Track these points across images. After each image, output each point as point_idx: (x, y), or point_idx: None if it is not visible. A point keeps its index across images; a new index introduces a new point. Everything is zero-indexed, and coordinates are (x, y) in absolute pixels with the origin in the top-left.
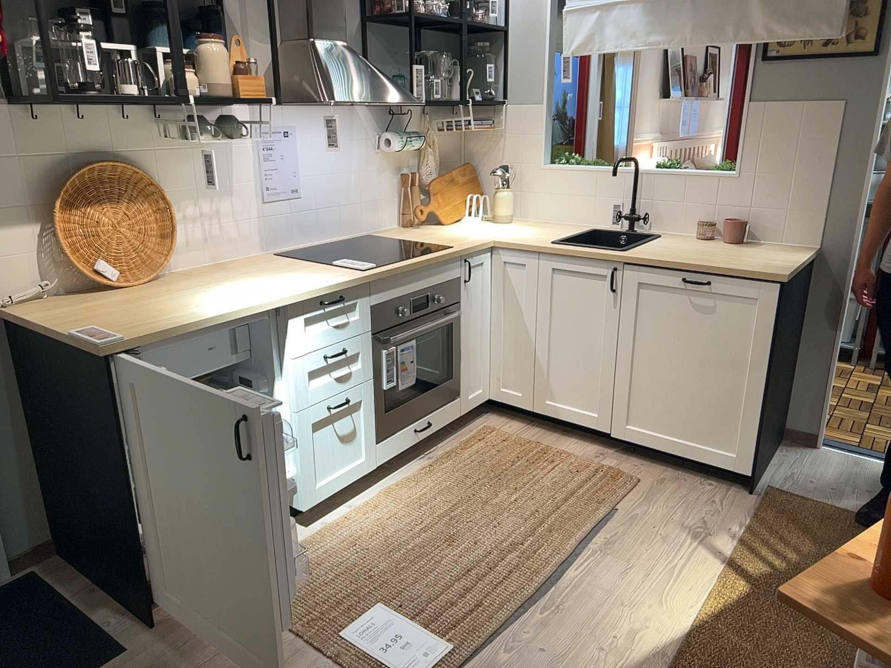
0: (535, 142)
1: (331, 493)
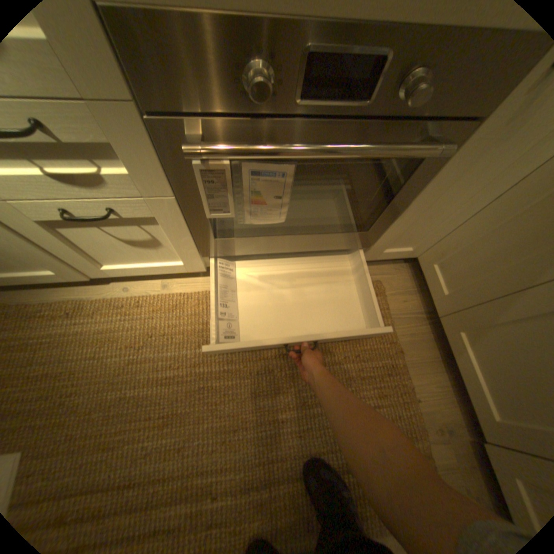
0: None
1: (128, 273)
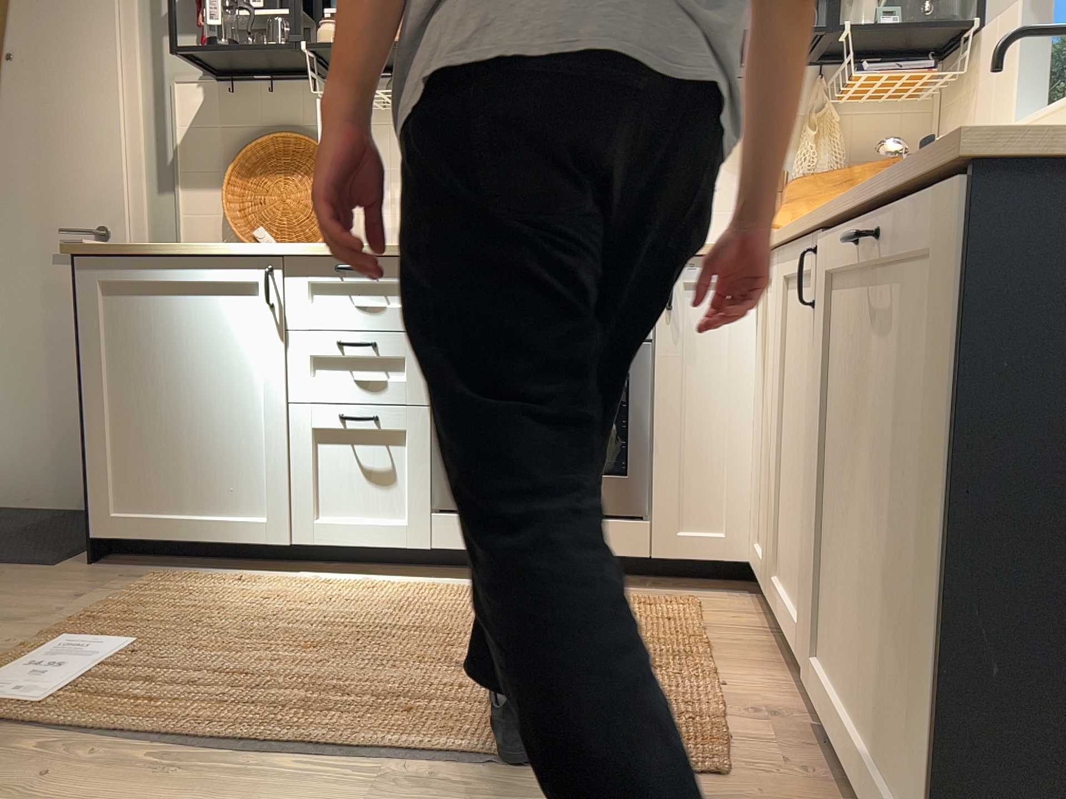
0: (1005, 84)
1: (337, 543)
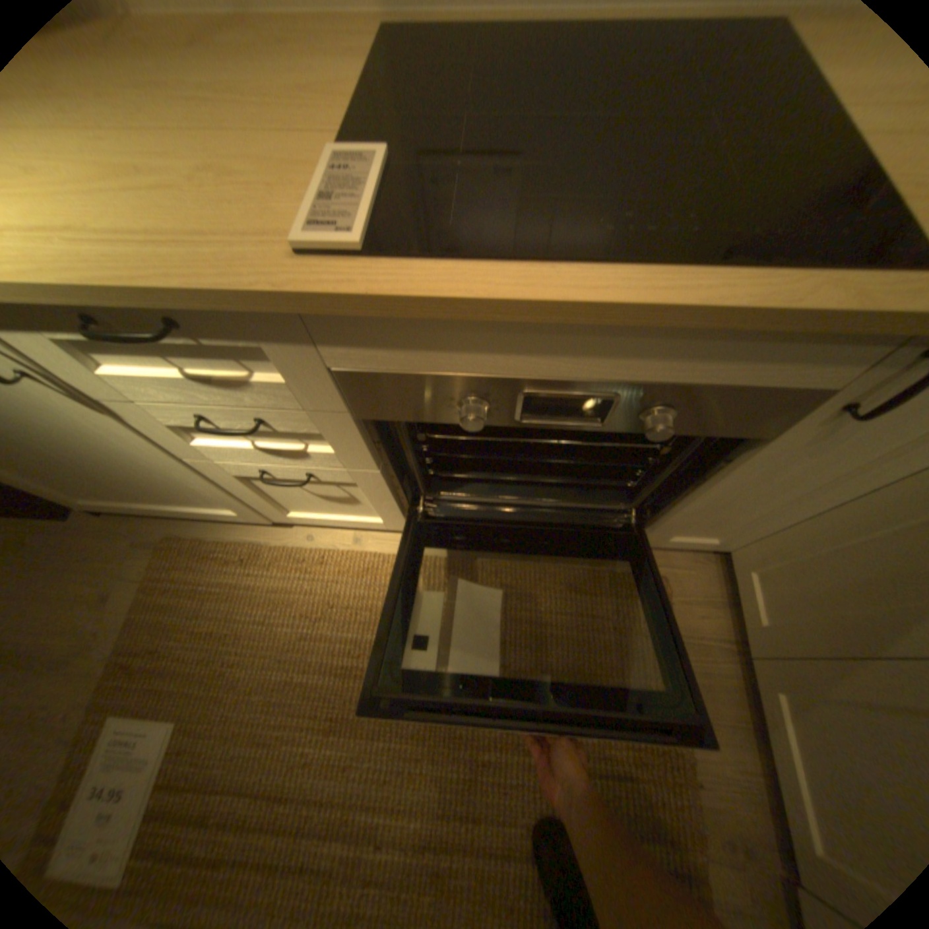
0: None
1: (317, 523)
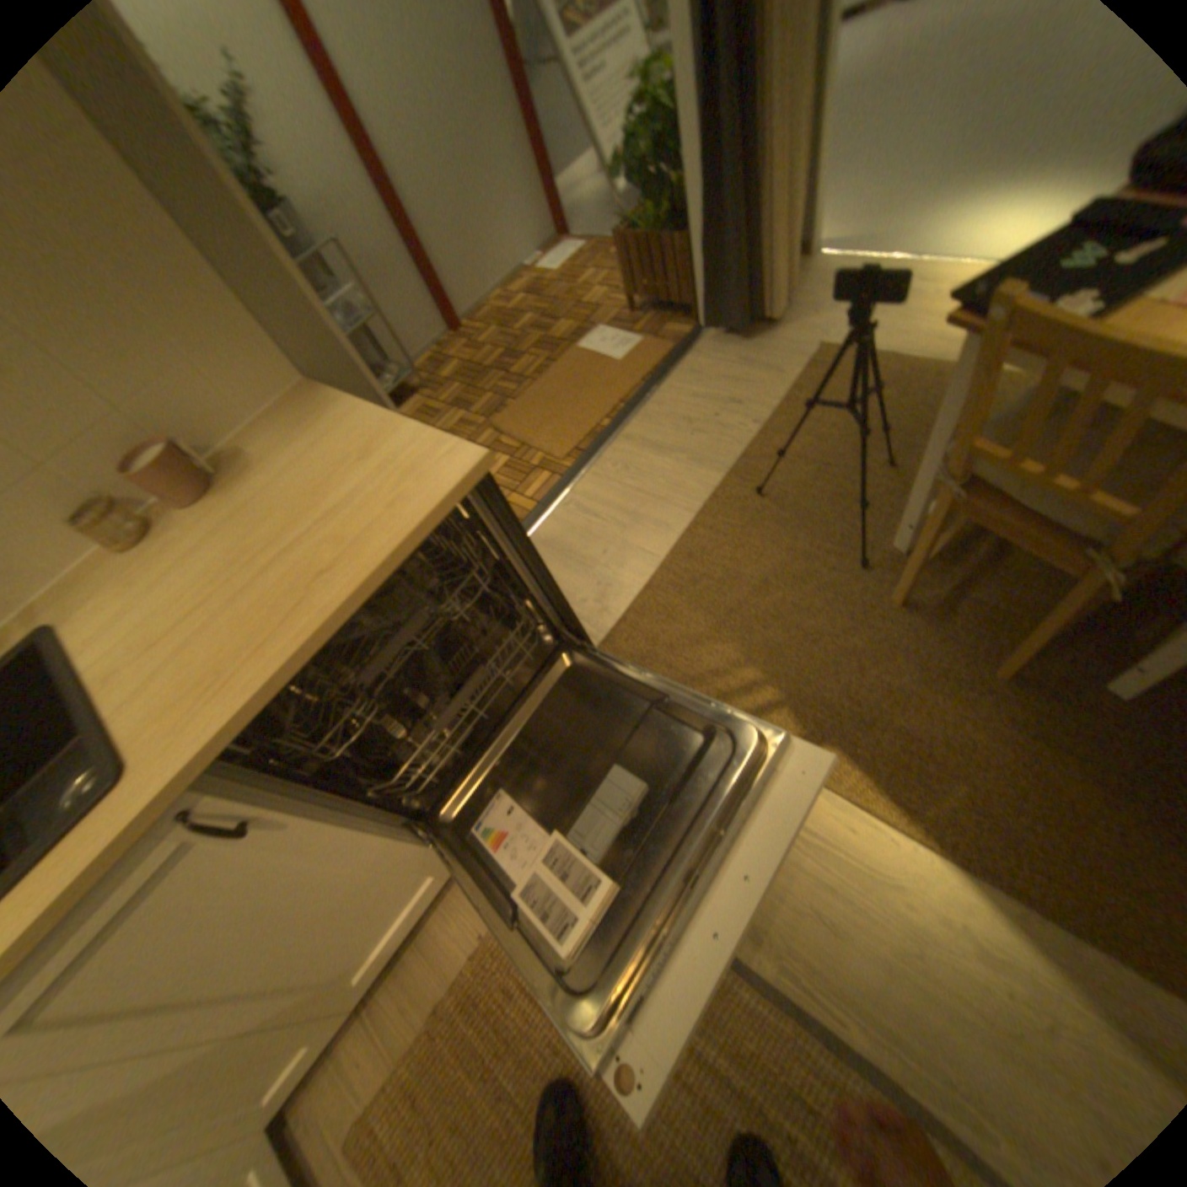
0: None
1: None
